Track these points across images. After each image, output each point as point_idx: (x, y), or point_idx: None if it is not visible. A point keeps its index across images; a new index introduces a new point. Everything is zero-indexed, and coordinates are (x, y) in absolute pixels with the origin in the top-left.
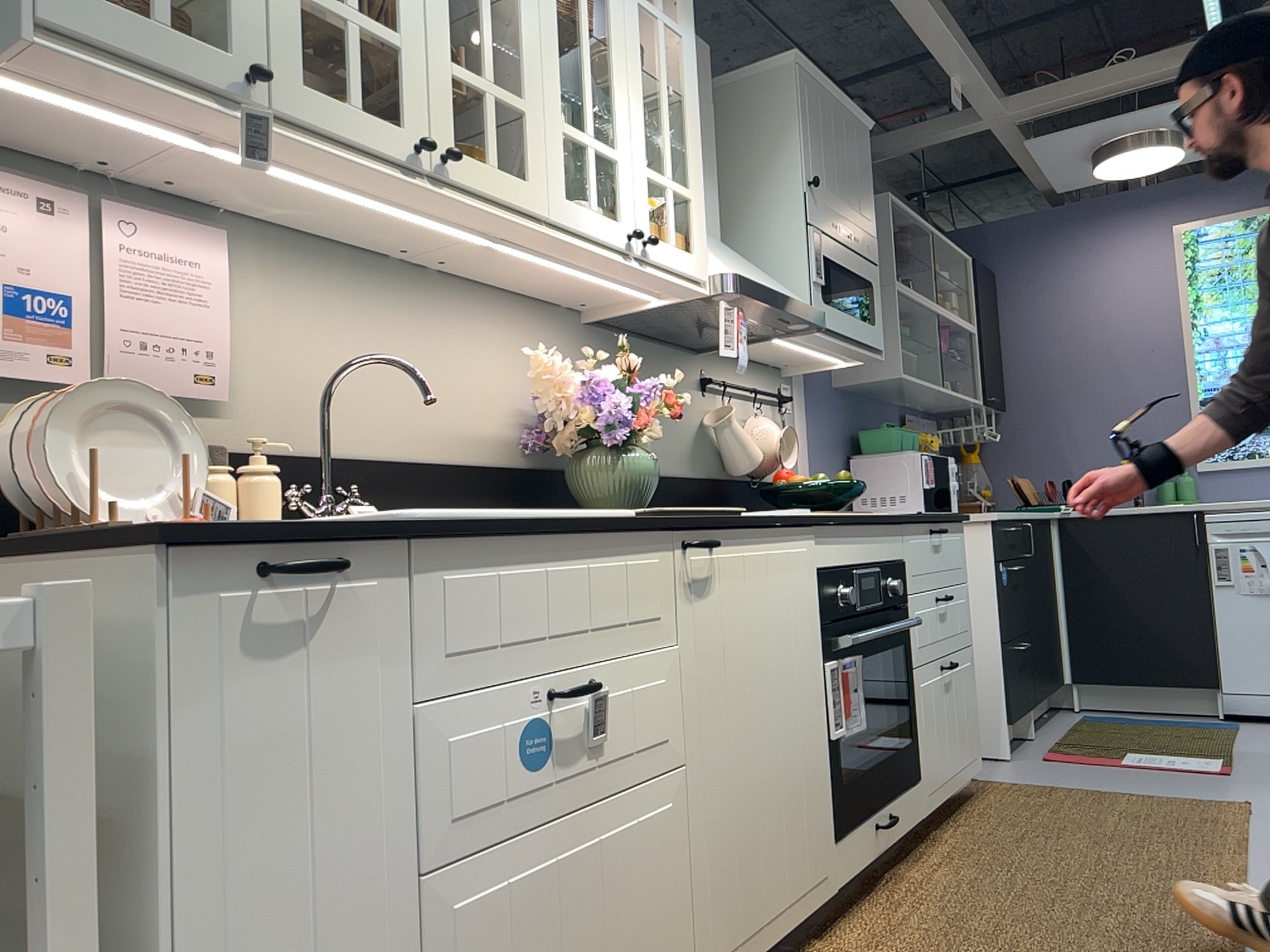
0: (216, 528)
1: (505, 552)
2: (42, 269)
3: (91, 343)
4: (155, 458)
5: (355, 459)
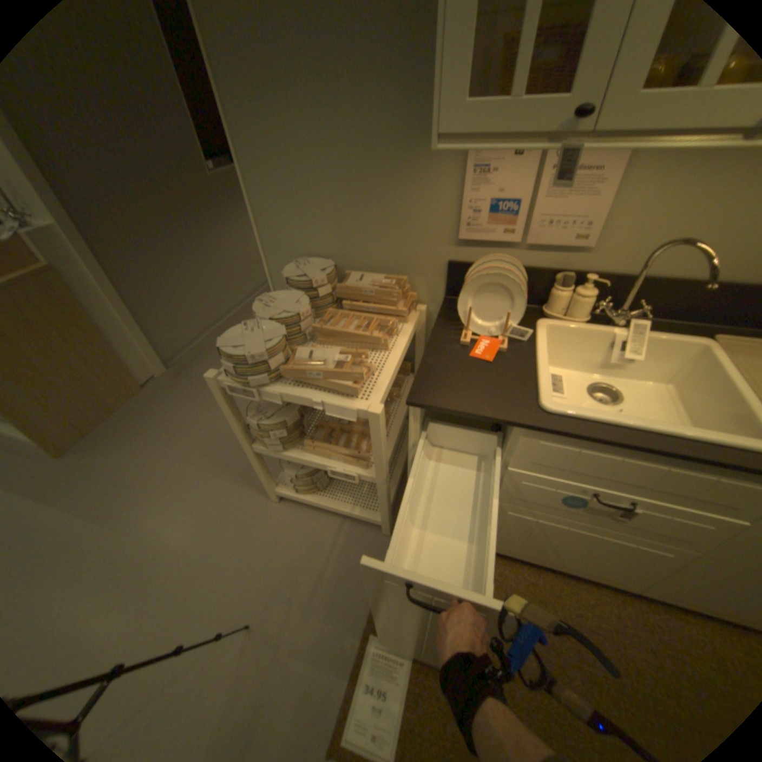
0: (431, 407)
1: (596, 447)
2: (510, 187)
3: (526, 222)
4: (512, 300)
5: (676, 279)
